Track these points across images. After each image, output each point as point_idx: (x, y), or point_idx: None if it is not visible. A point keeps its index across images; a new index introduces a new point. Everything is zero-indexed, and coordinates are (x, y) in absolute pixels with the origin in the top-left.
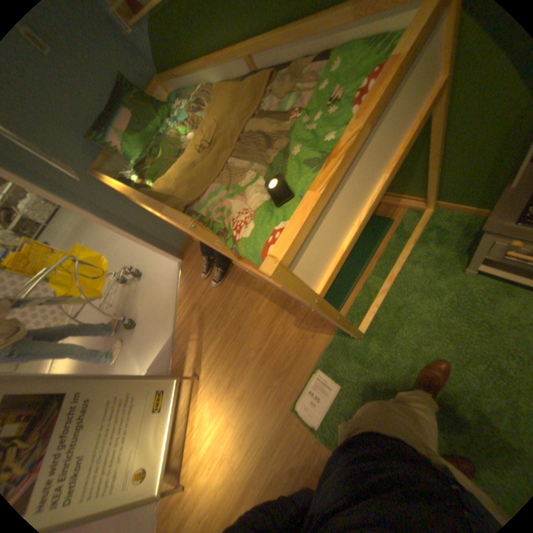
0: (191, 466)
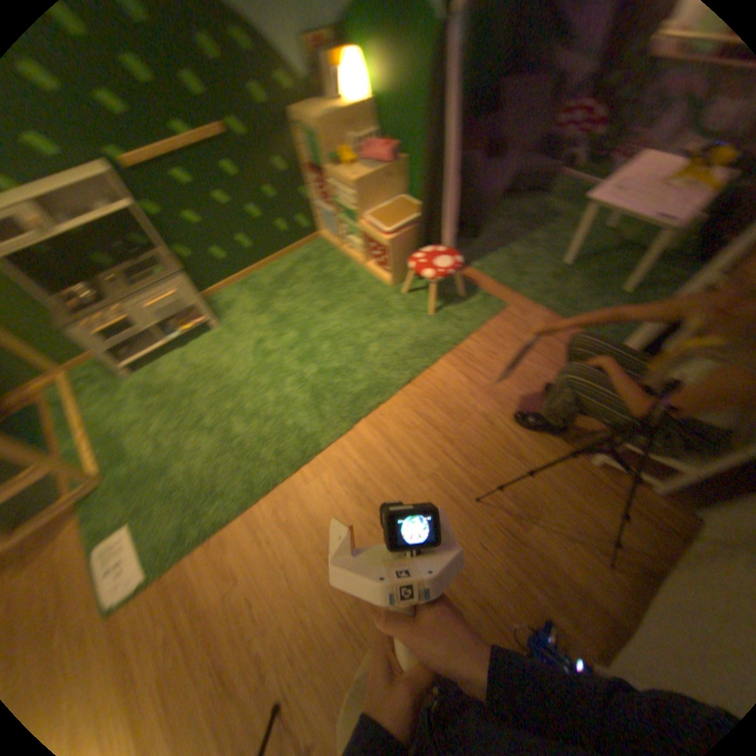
0: None
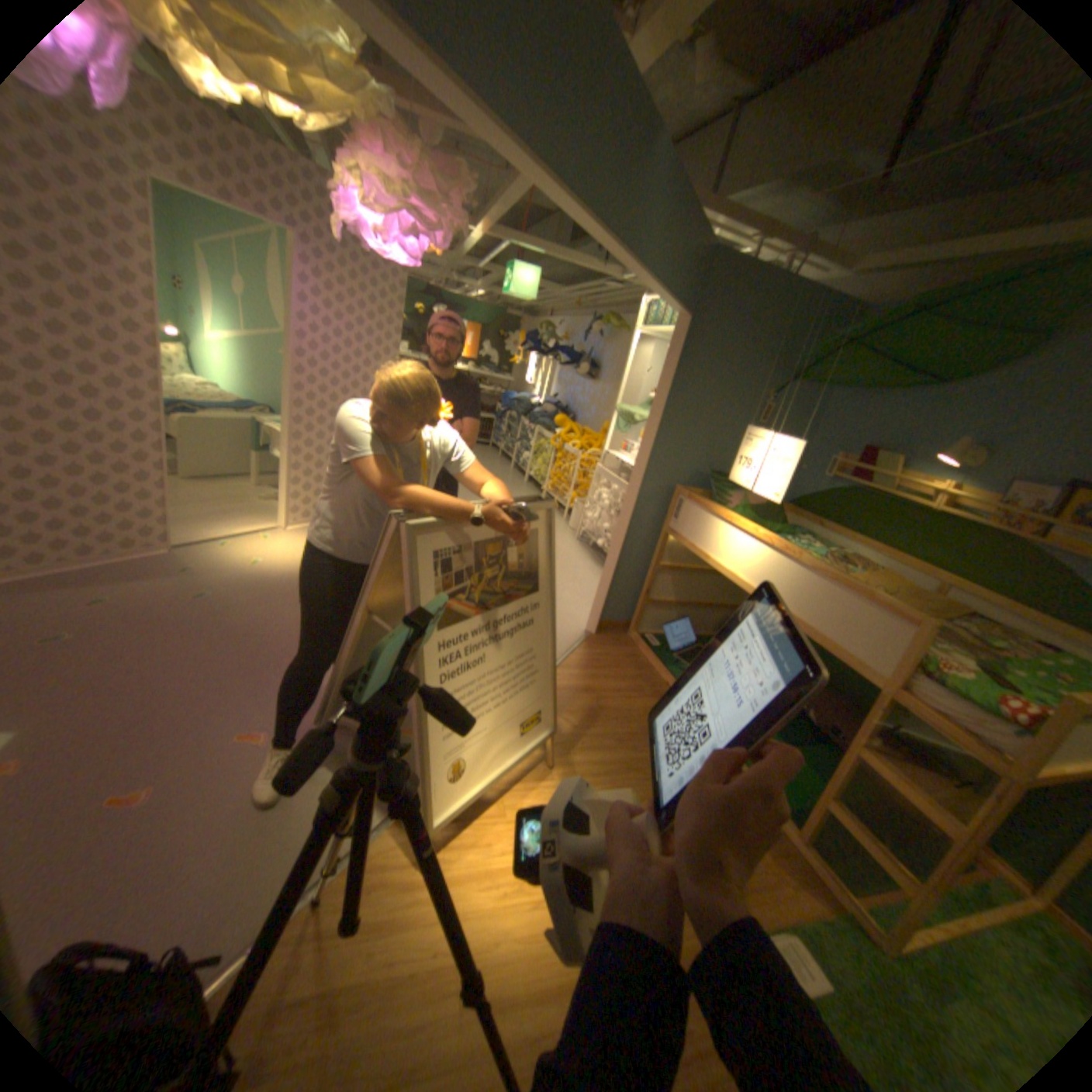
0: (470, 863)
